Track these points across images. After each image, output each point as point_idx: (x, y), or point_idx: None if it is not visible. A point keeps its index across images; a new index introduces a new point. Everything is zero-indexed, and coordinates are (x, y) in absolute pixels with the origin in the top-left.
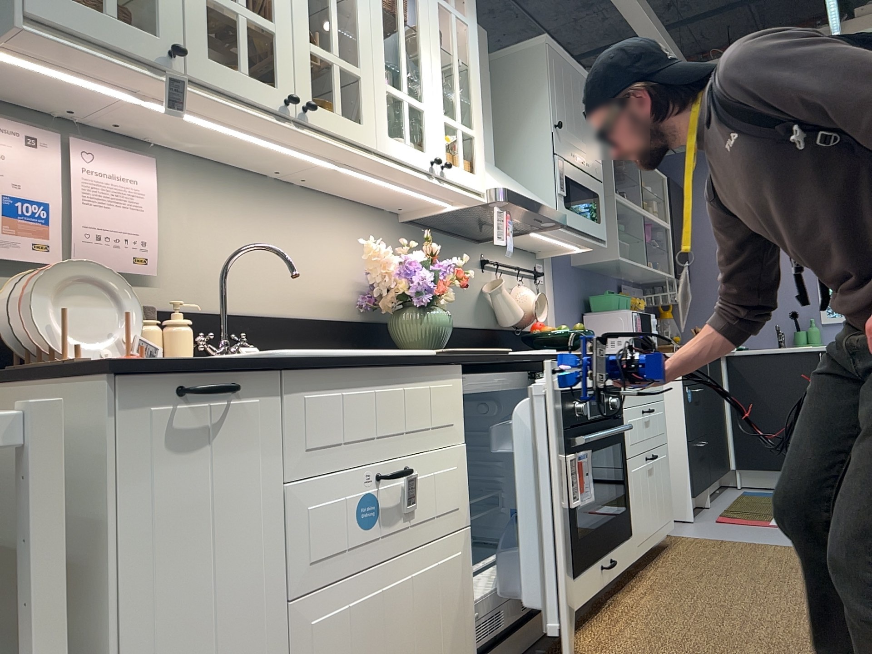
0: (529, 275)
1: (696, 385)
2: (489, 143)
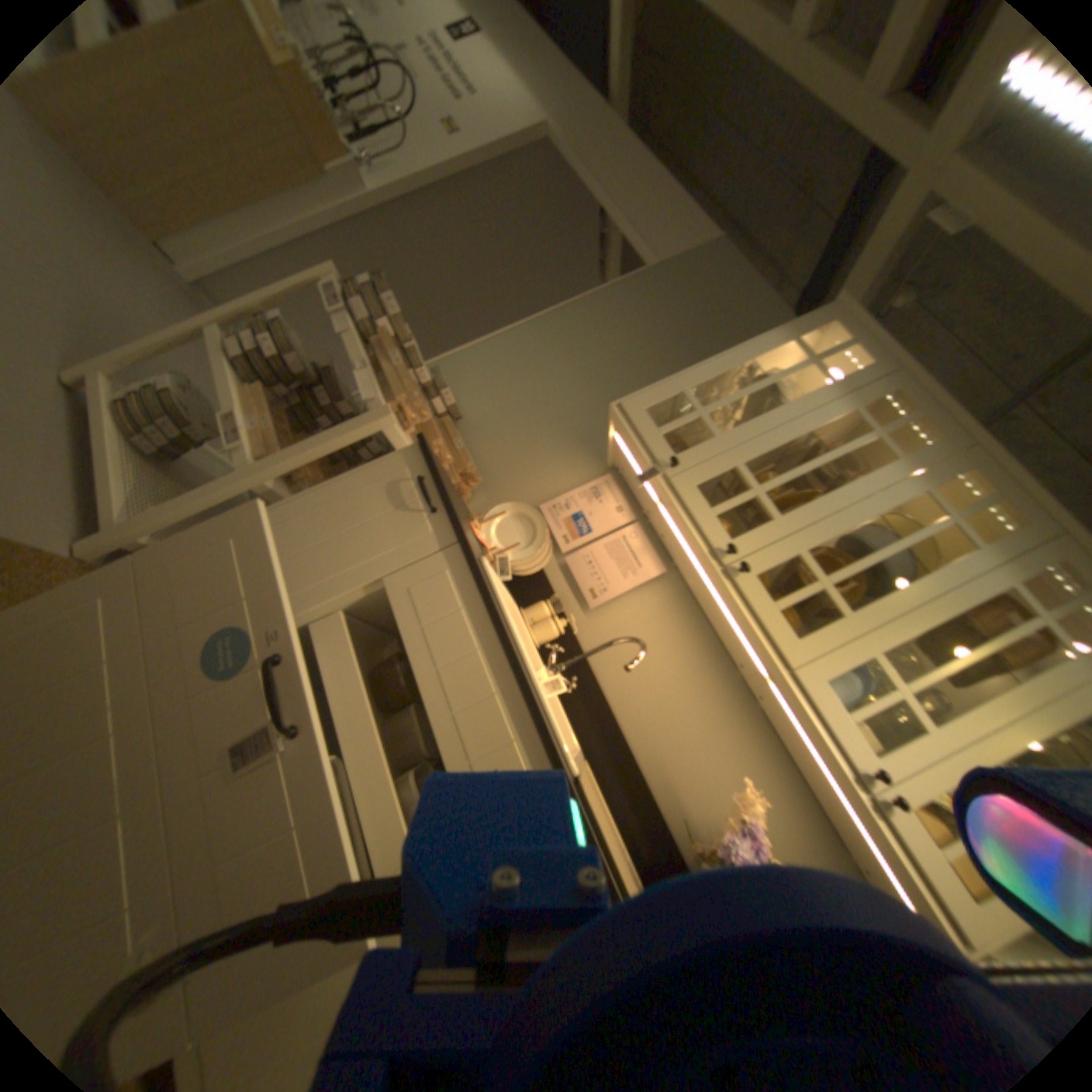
0: None
1: None
2: None
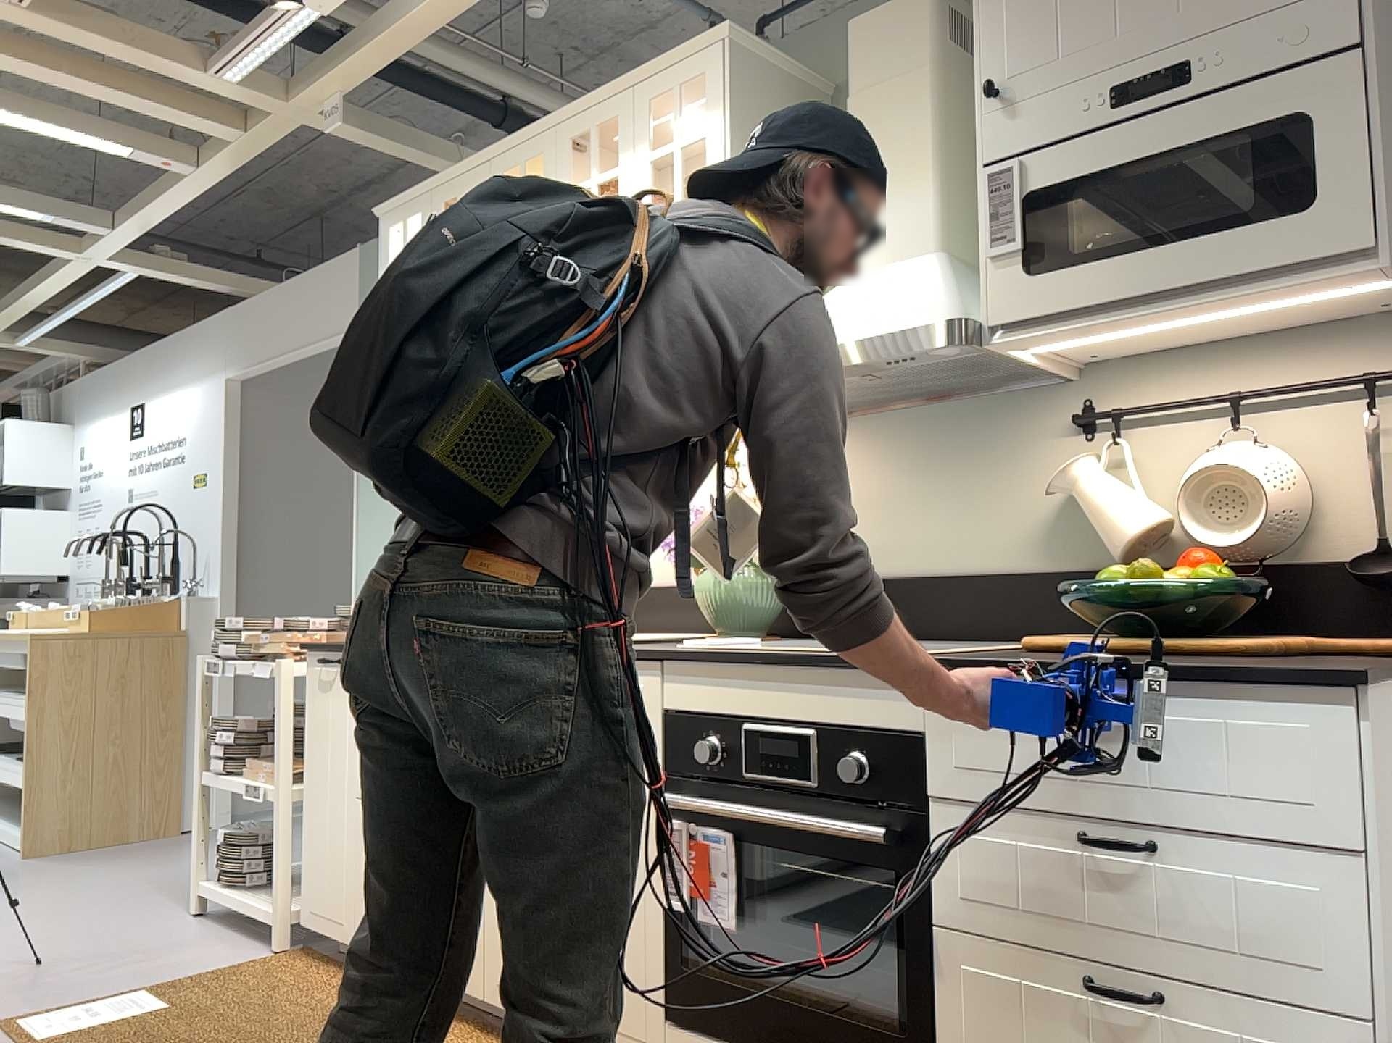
0: (1348, 390)
1: None
2: (909, 220)
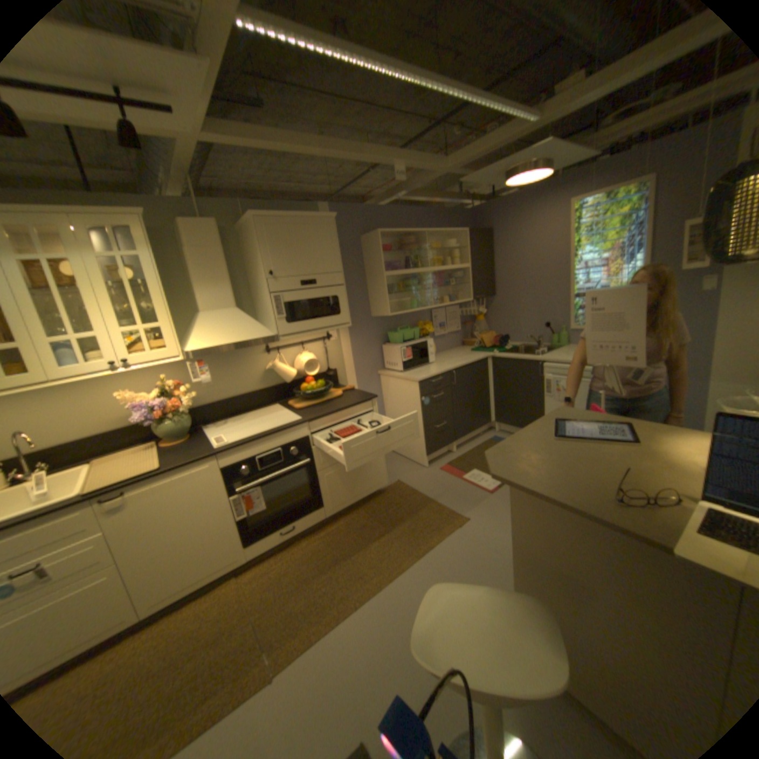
0: (319, 341)
1: (439, 392)
2: (224, 297)
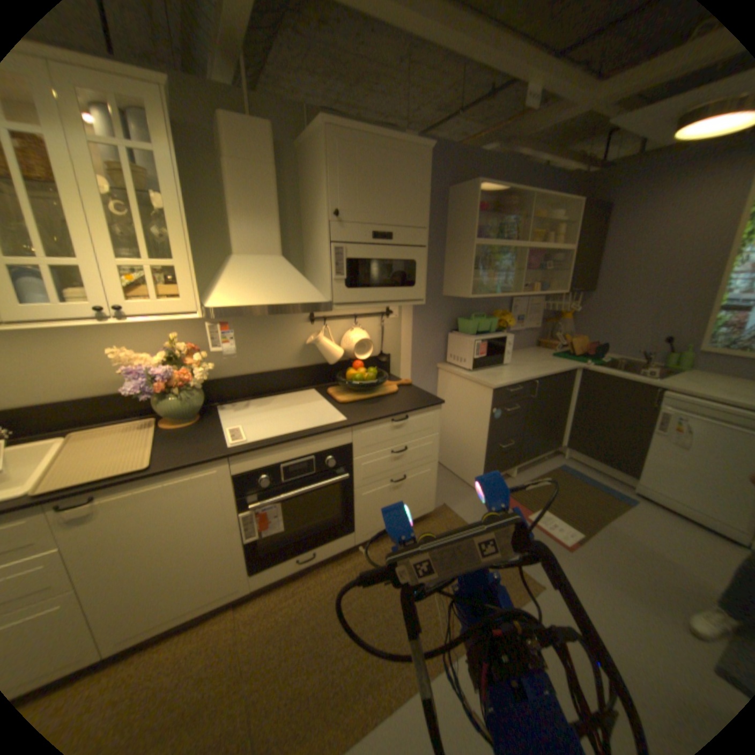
0: (375, 316)
1: (514, 405)
2: (269, 239)
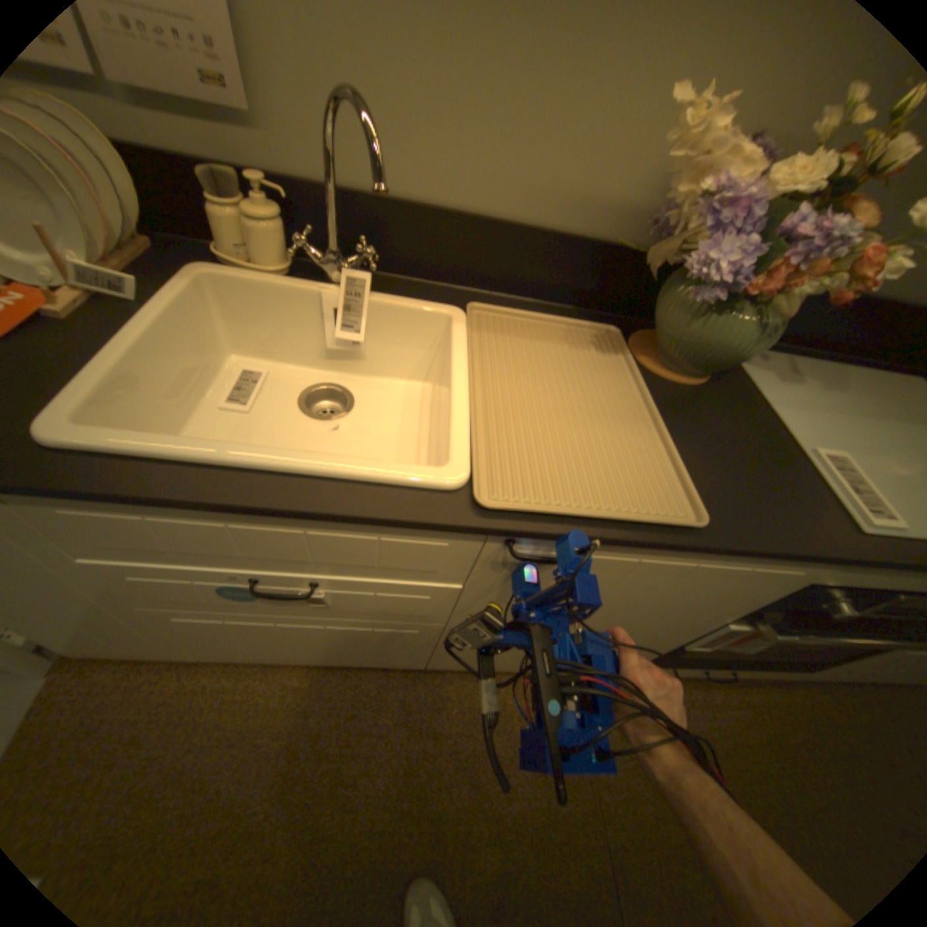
0: None
1: None
2: None
